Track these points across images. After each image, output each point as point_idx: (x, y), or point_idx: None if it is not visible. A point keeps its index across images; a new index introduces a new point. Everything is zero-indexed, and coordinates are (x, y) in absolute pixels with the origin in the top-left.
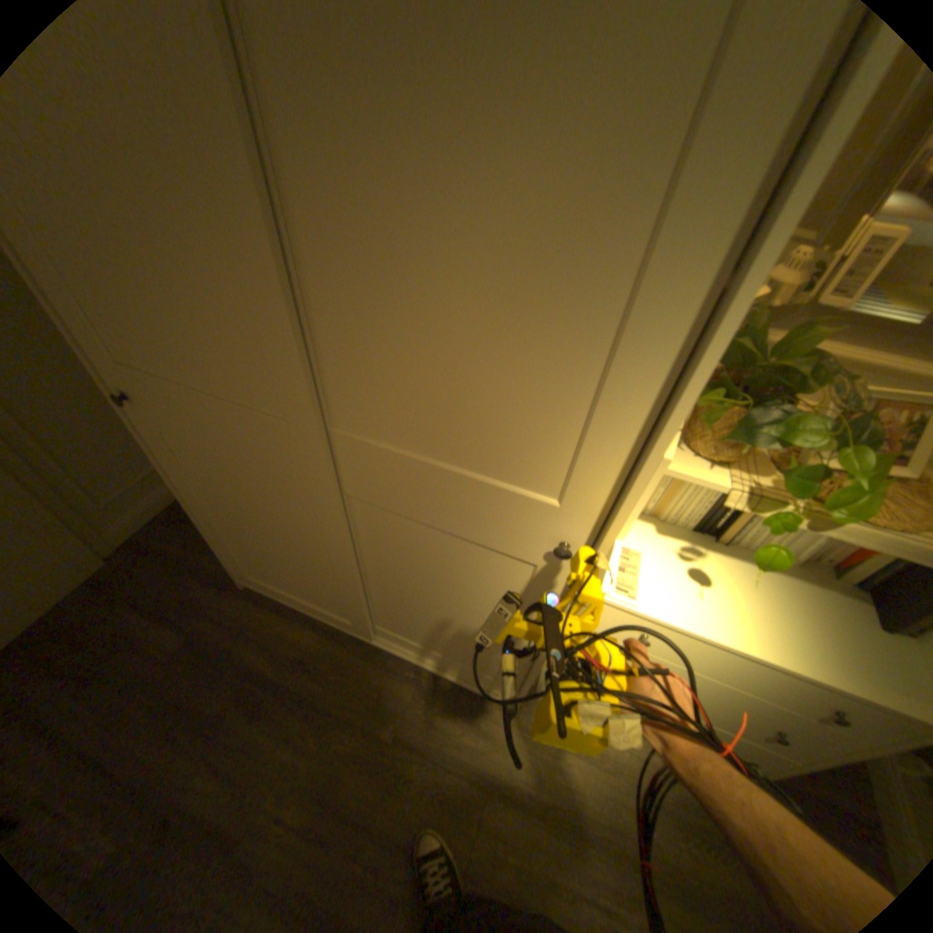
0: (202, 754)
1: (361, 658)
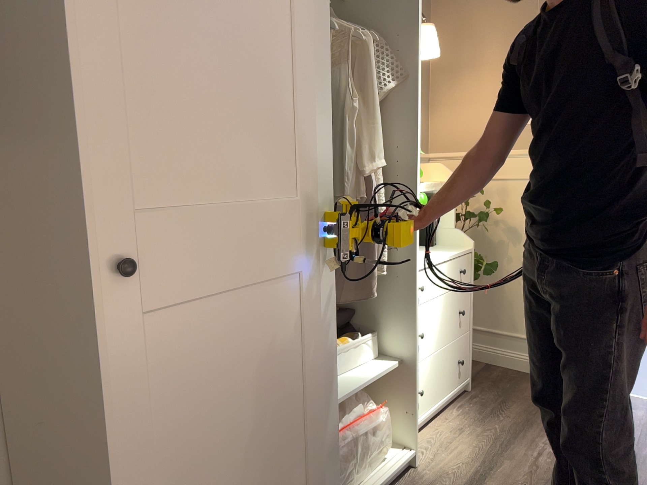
0: None
1: None
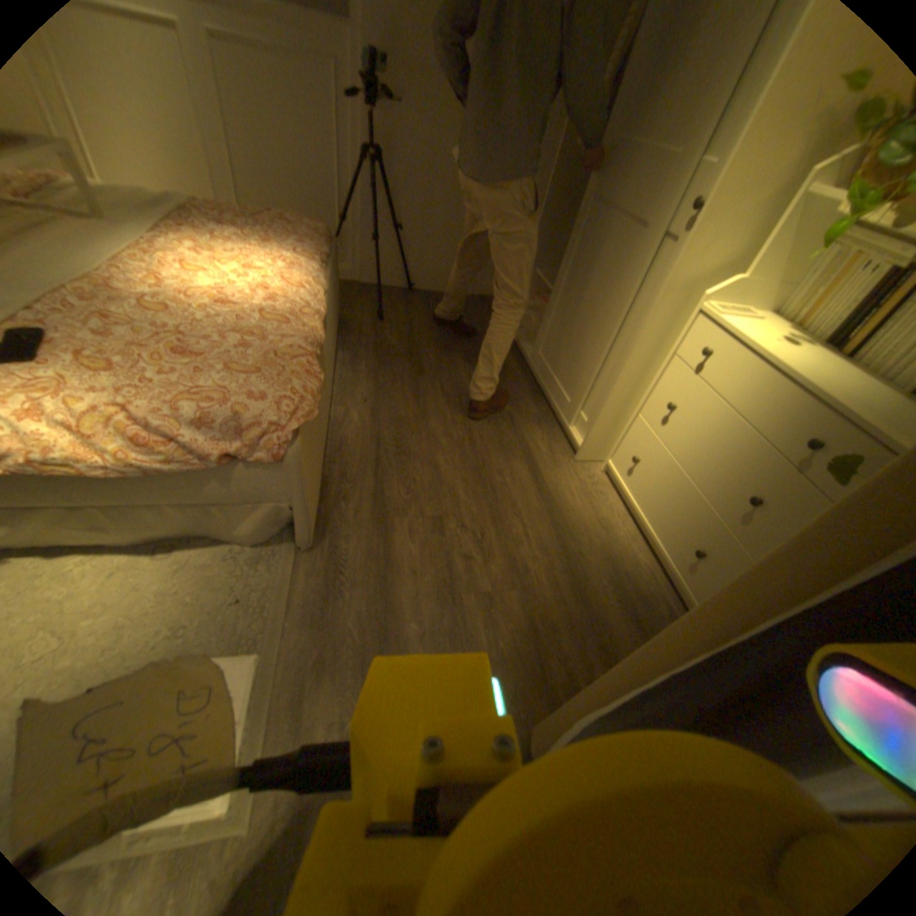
0: (440, 352)
1: (528, 386)
